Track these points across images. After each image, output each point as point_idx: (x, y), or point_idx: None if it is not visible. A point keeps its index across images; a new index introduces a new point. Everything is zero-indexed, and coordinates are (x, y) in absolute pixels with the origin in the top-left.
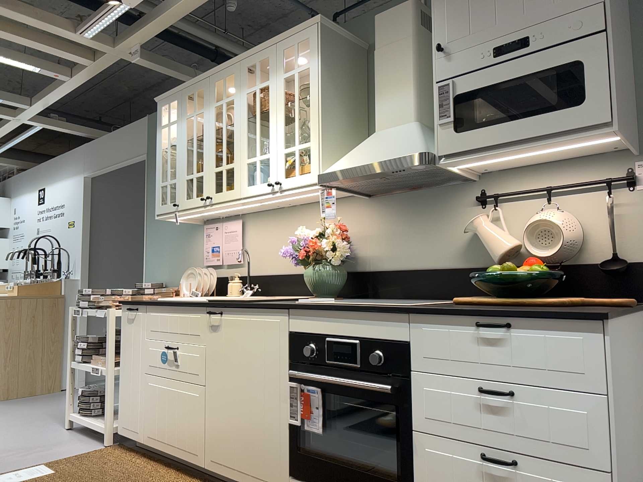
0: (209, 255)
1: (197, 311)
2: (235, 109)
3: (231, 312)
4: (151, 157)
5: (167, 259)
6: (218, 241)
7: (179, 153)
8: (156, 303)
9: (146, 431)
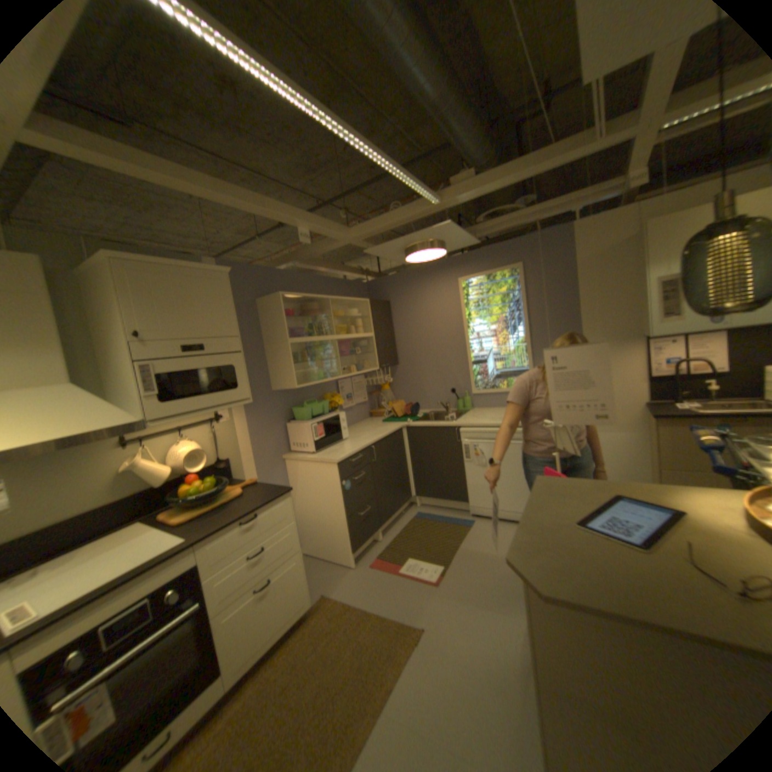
0: None
1: None
2: None
3: None
4: None
5: None
6: None
7: None
8: None
9: None
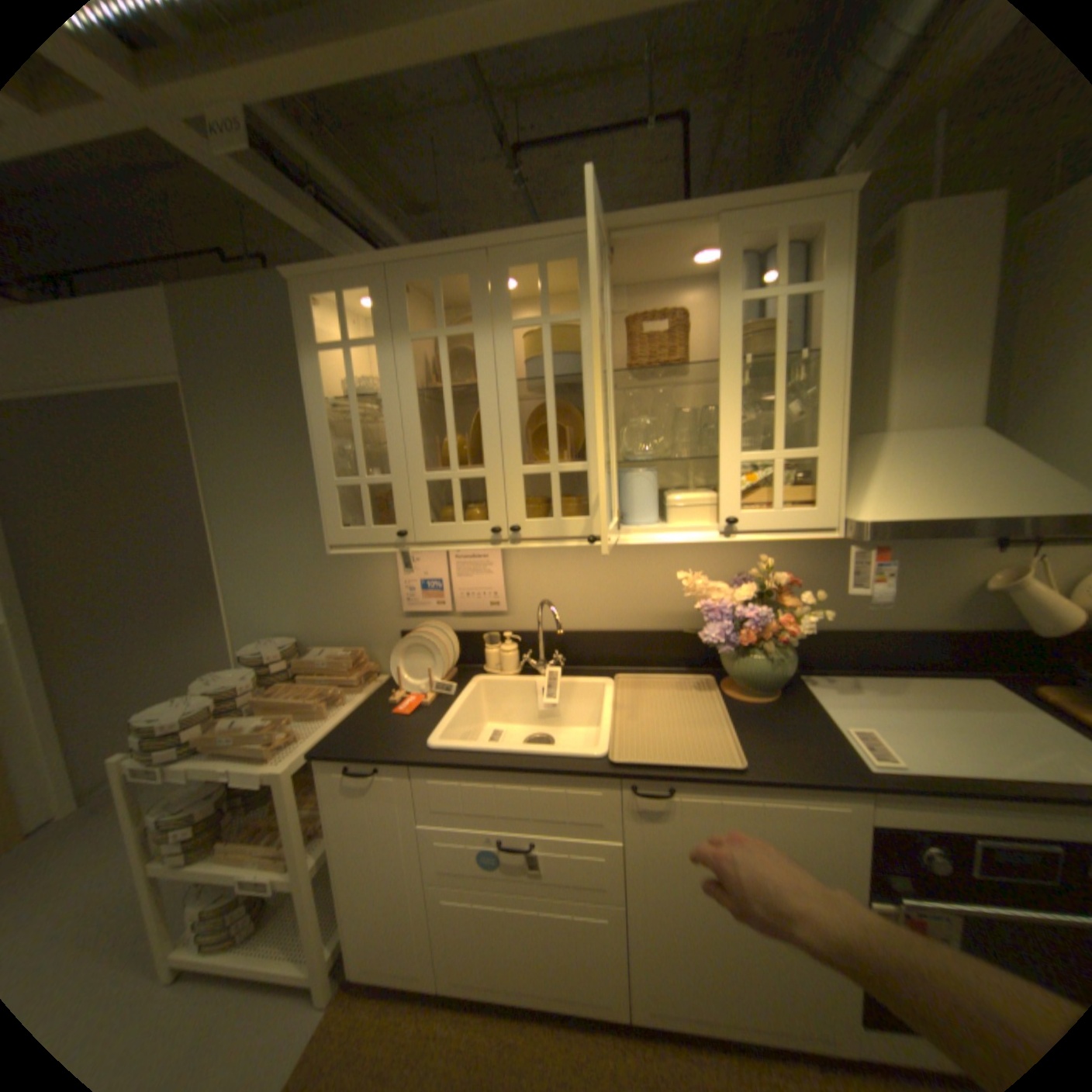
0: (418, 596)
1: (594, 784)
2: (585, 345)
3: (706, 791)
4: (196, 386)
5: (291, 596)
6: (440, 571)
7: (395, 420)
8: (452, 767)
9: (445, 977)
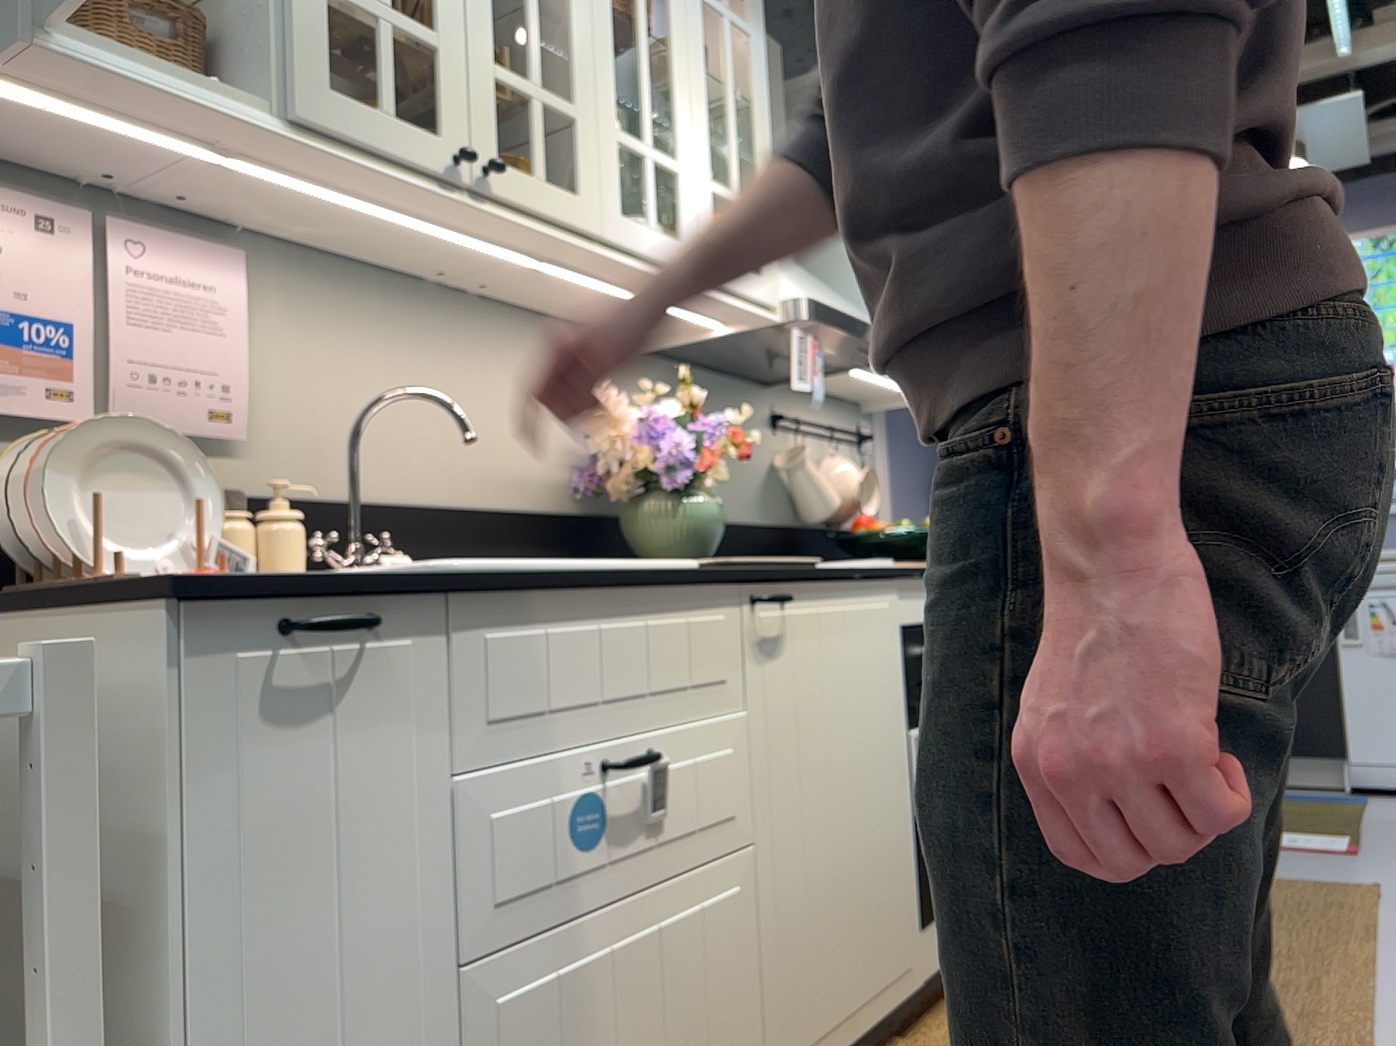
0: None
1: (715, 599)
2: None
3: (807, 594)
4: None
5: None
6: (66, 298)
7: None
8: (540, 578)
9: None
